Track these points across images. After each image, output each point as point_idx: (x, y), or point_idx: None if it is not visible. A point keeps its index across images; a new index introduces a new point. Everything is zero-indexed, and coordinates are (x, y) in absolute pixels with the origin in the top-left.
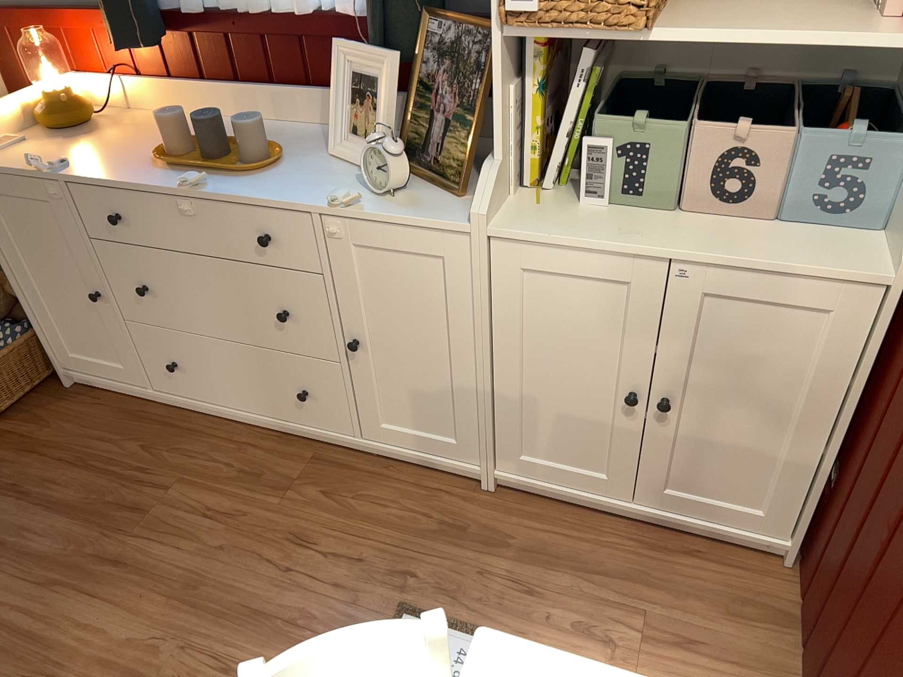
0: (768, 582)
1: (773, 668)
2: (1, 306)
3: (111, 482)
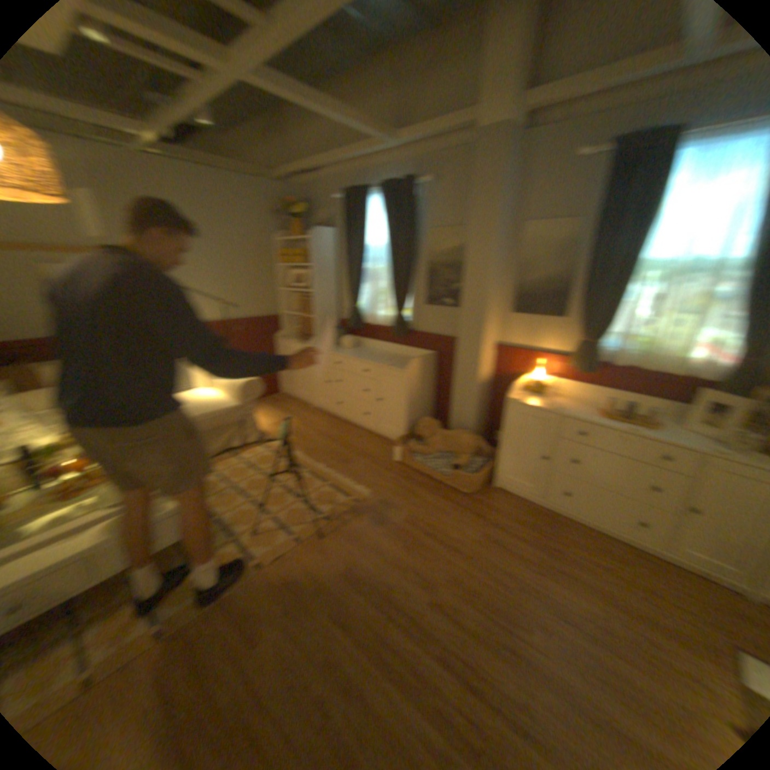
0: None
1: None
2: (472, 449)
3: (536, 537)
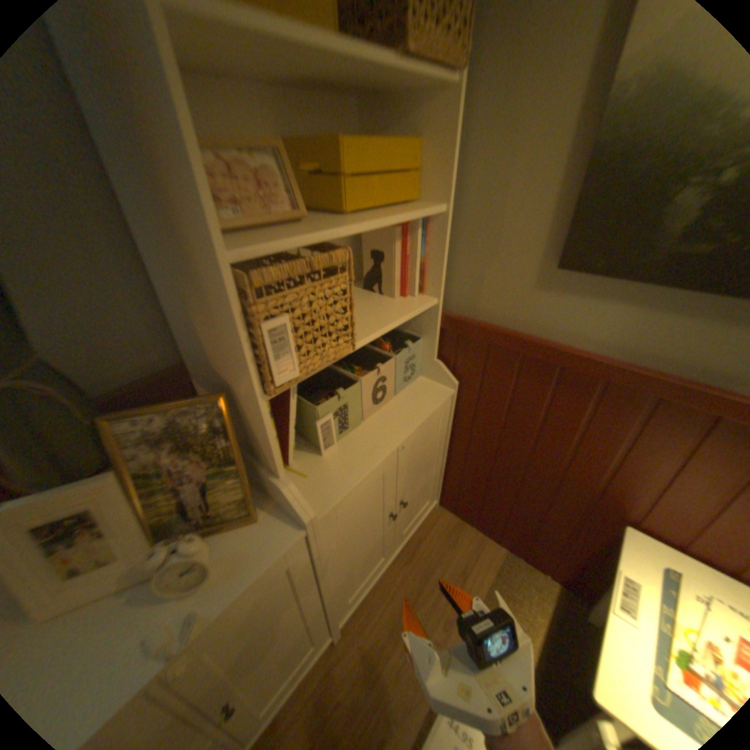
0: (444, 521)
1: (484, 545)
2: None
3: None
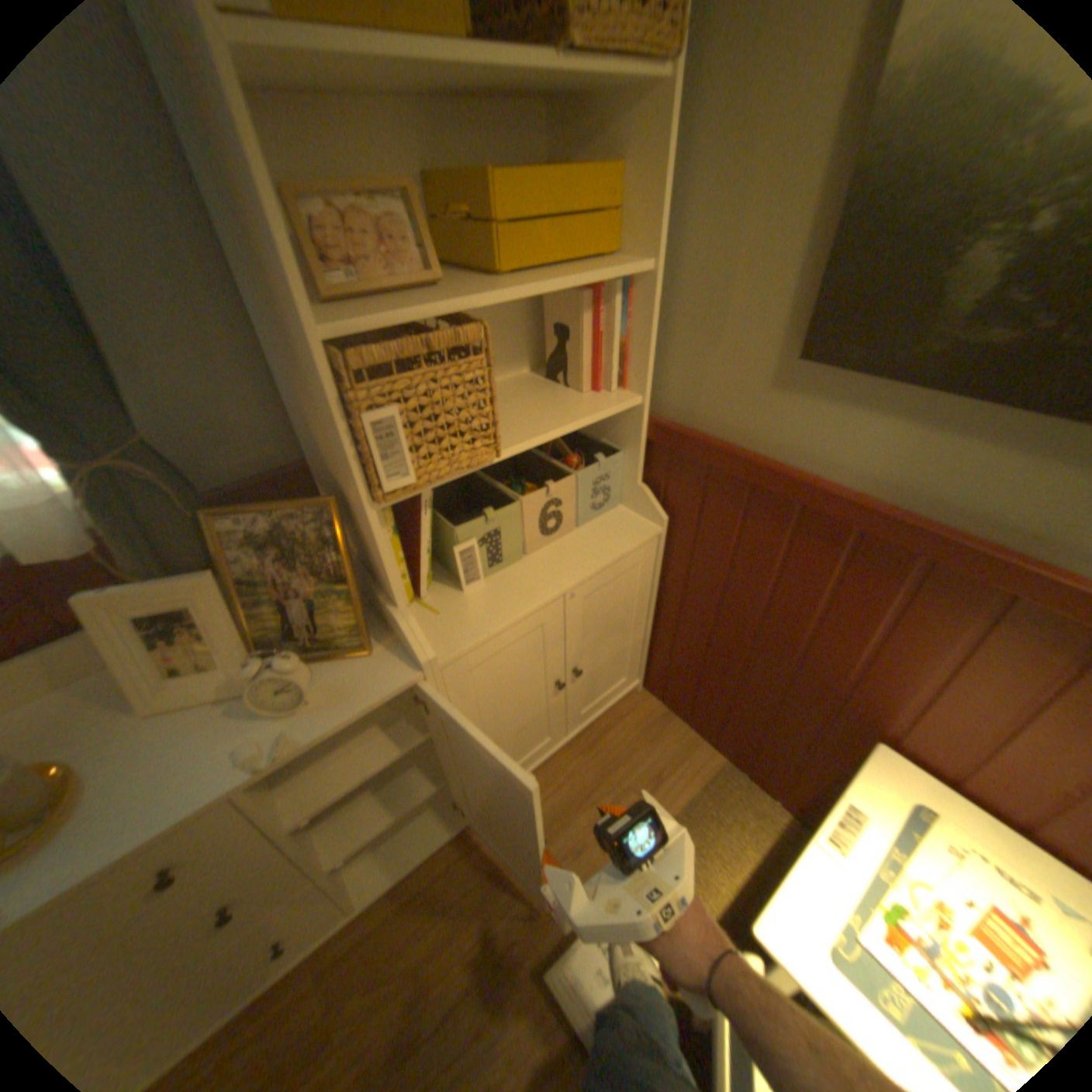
0: (647, 709)
1: (696, 749)
2: None
3: None
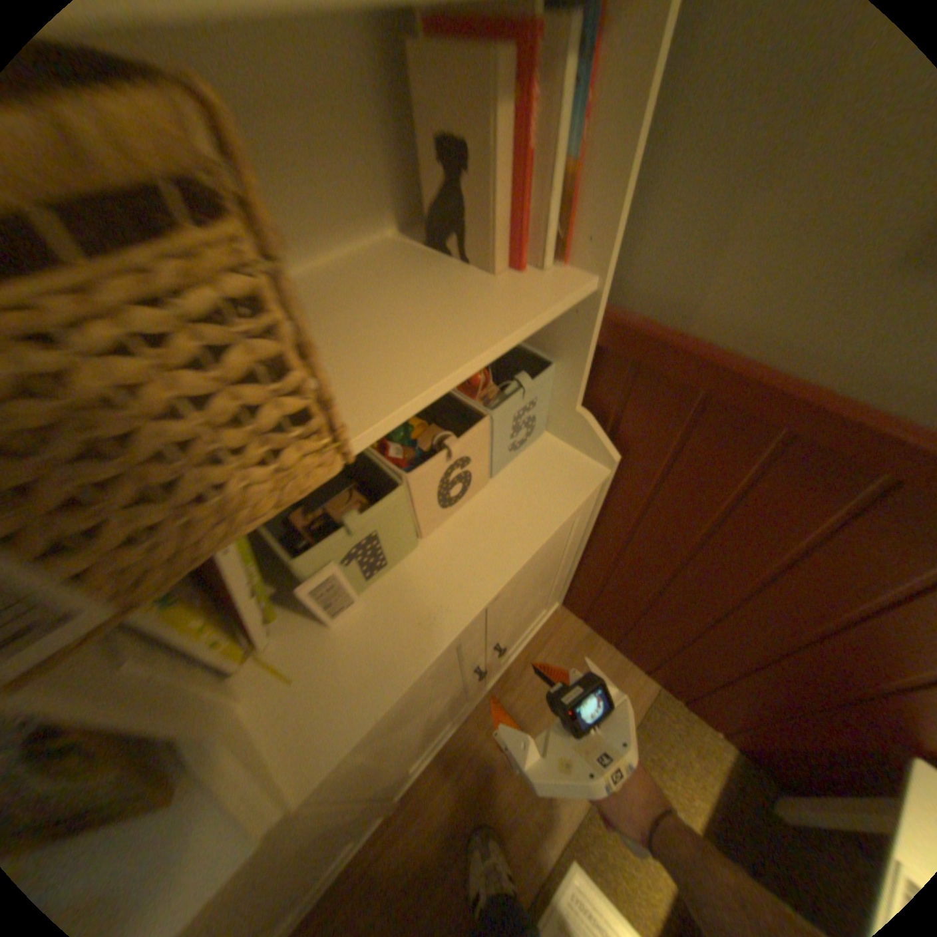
0: (568, 631)
1: (625, 676)
2: None
3: None
